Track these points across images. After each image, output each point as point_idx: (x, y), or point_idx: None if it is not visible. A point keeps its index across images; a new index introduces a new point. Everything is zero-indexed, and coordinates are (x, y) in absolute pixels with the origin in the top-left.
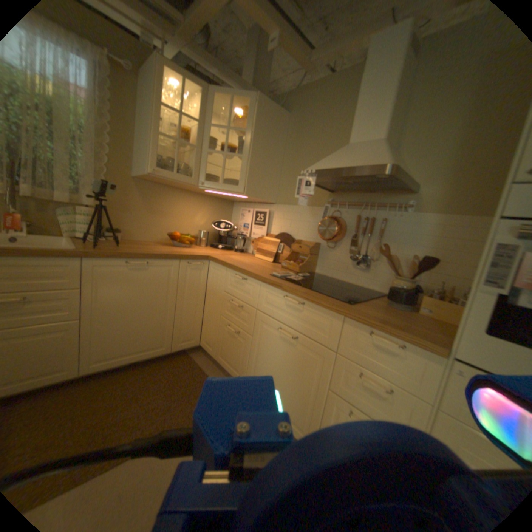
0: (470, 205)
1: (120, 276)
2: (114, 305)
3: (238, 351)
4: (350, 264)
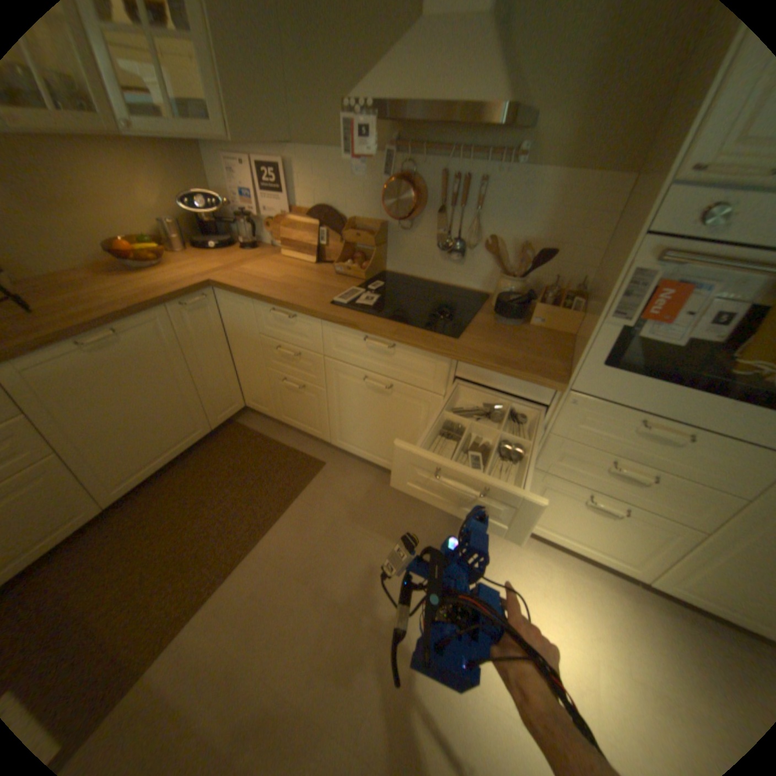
0: (602, 152)
1: (80, 367)
2: (97, 410)
3: (310, 407)
4: (437, 252)
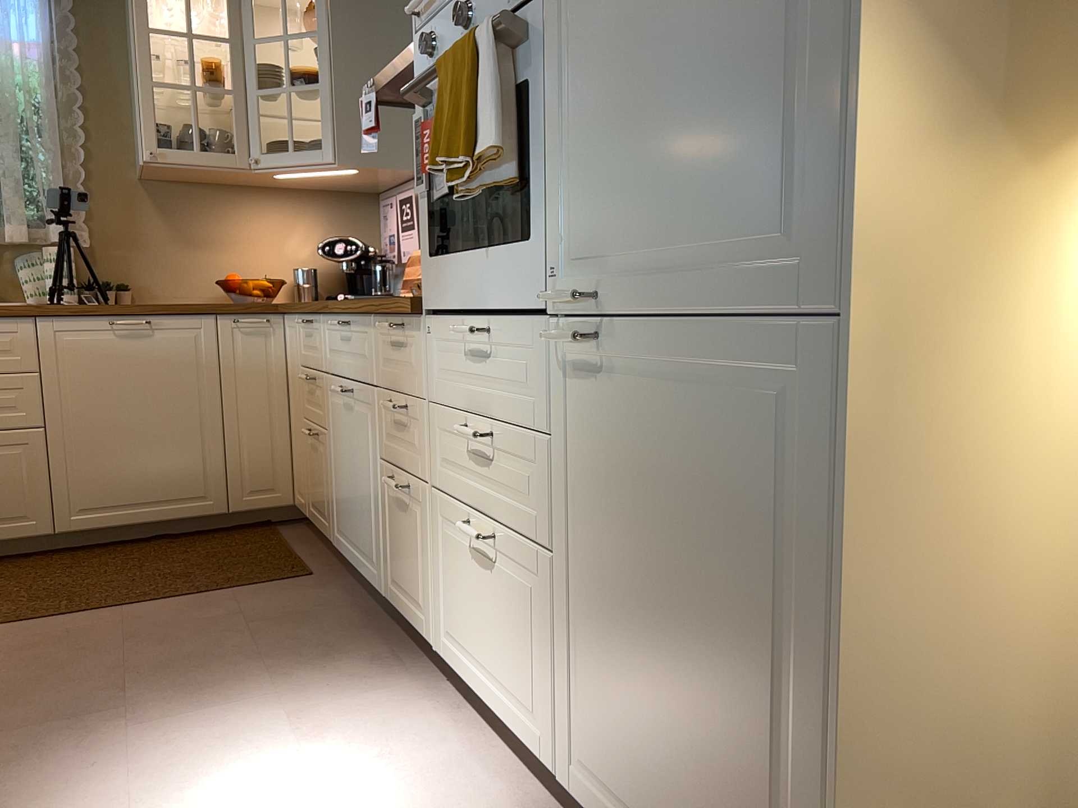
0: None
1: (104, 348)
2: (100, 402)
3: (321, 474)
4: None
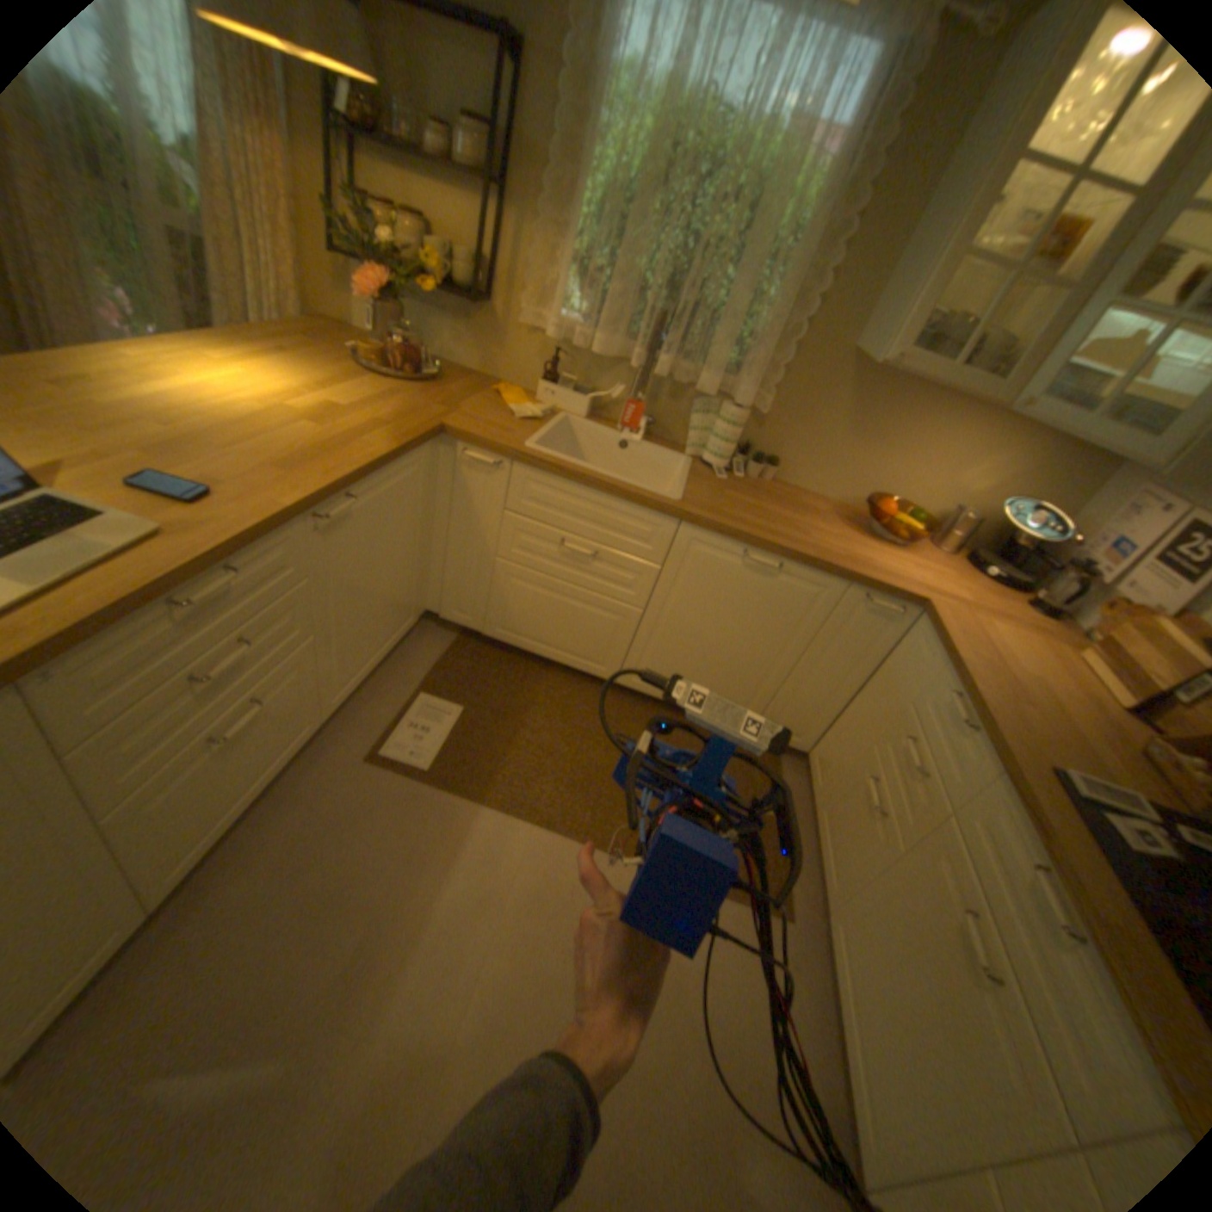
0: None
1: (726, 572)
2: (697, 613)
3: (862, 848)
4: None
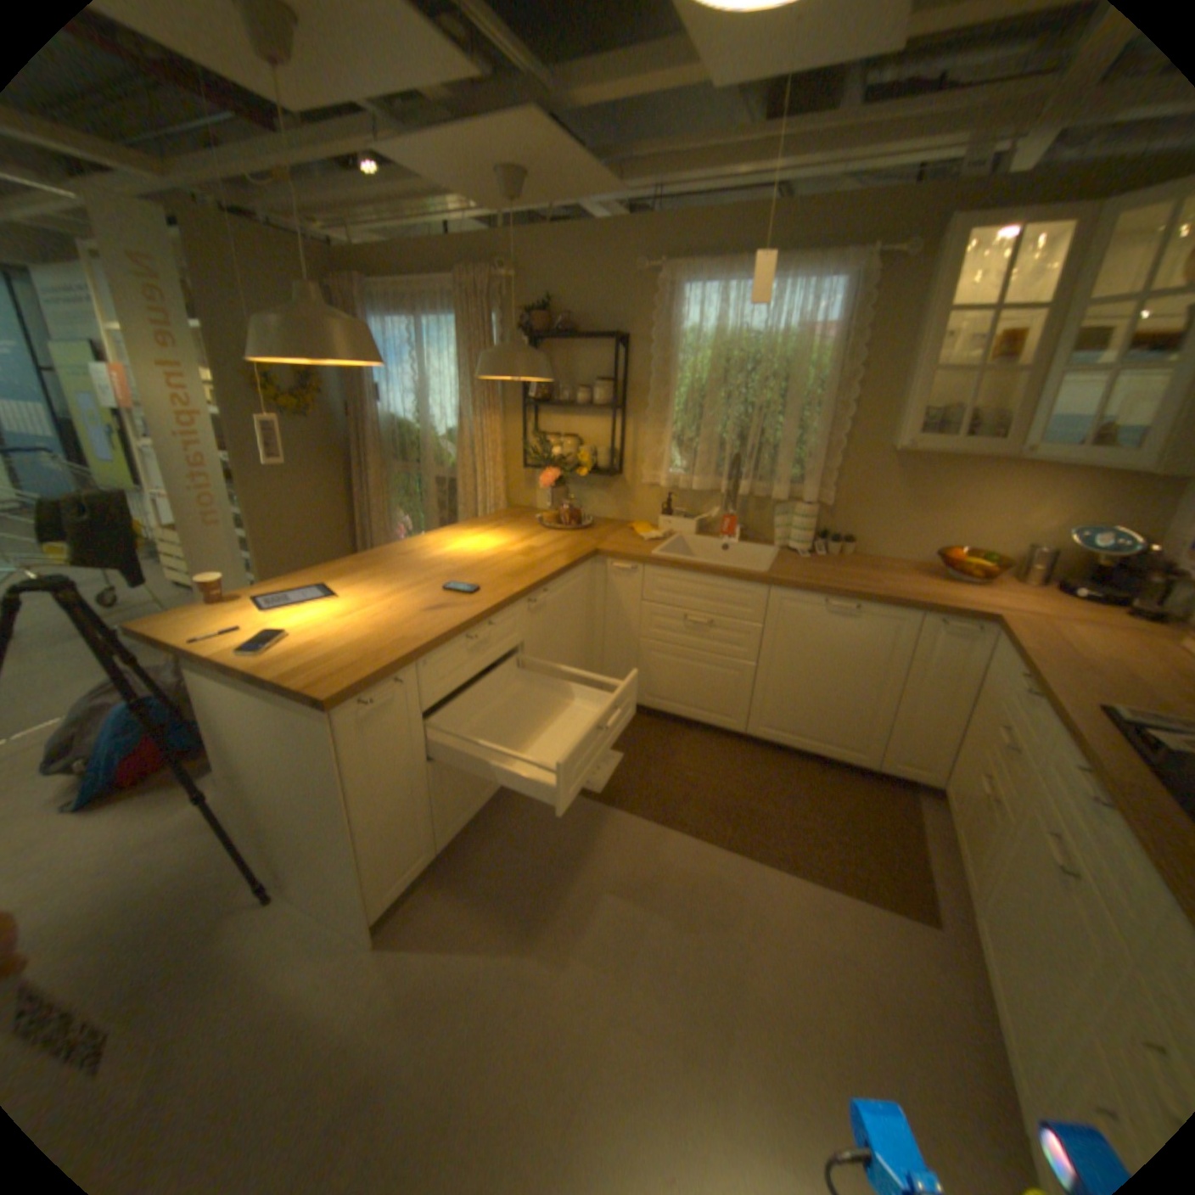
0: None
1: (817, 620)
2: (802, 659)
3: (990, 842)
4: None
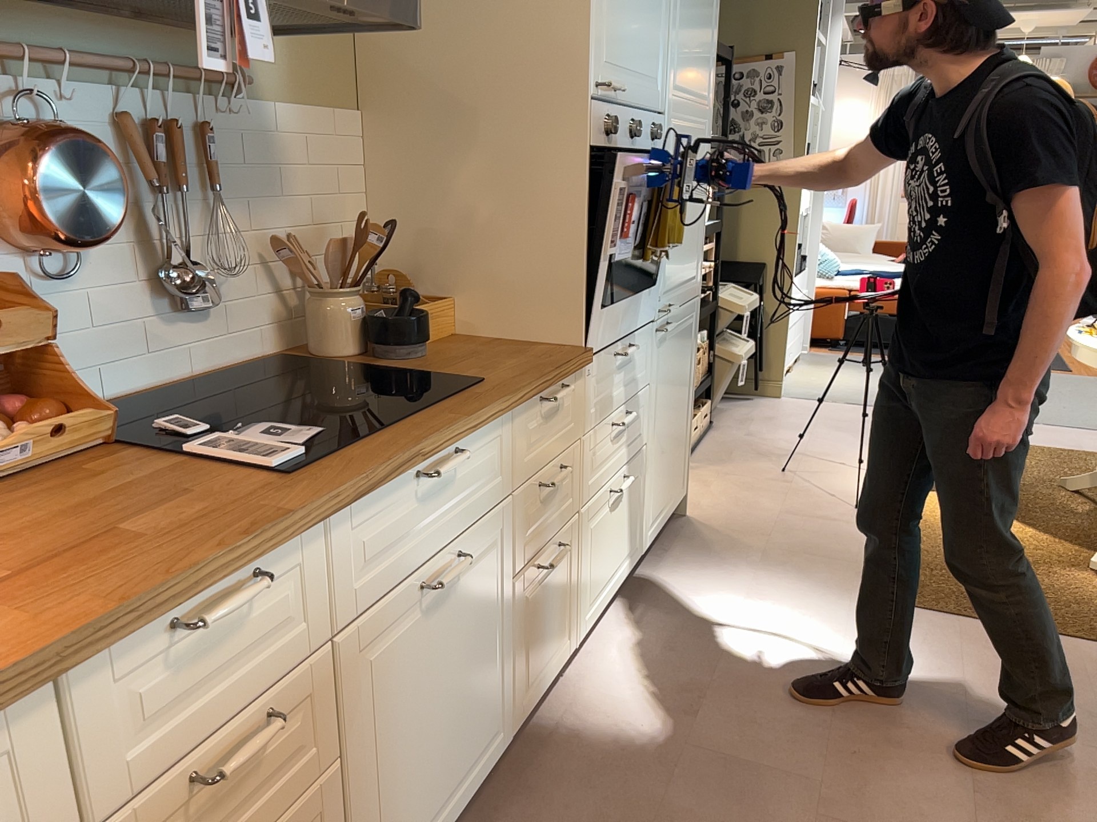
0: (326, 89)
1: None
2: None
3: None
4: (155, 313)
